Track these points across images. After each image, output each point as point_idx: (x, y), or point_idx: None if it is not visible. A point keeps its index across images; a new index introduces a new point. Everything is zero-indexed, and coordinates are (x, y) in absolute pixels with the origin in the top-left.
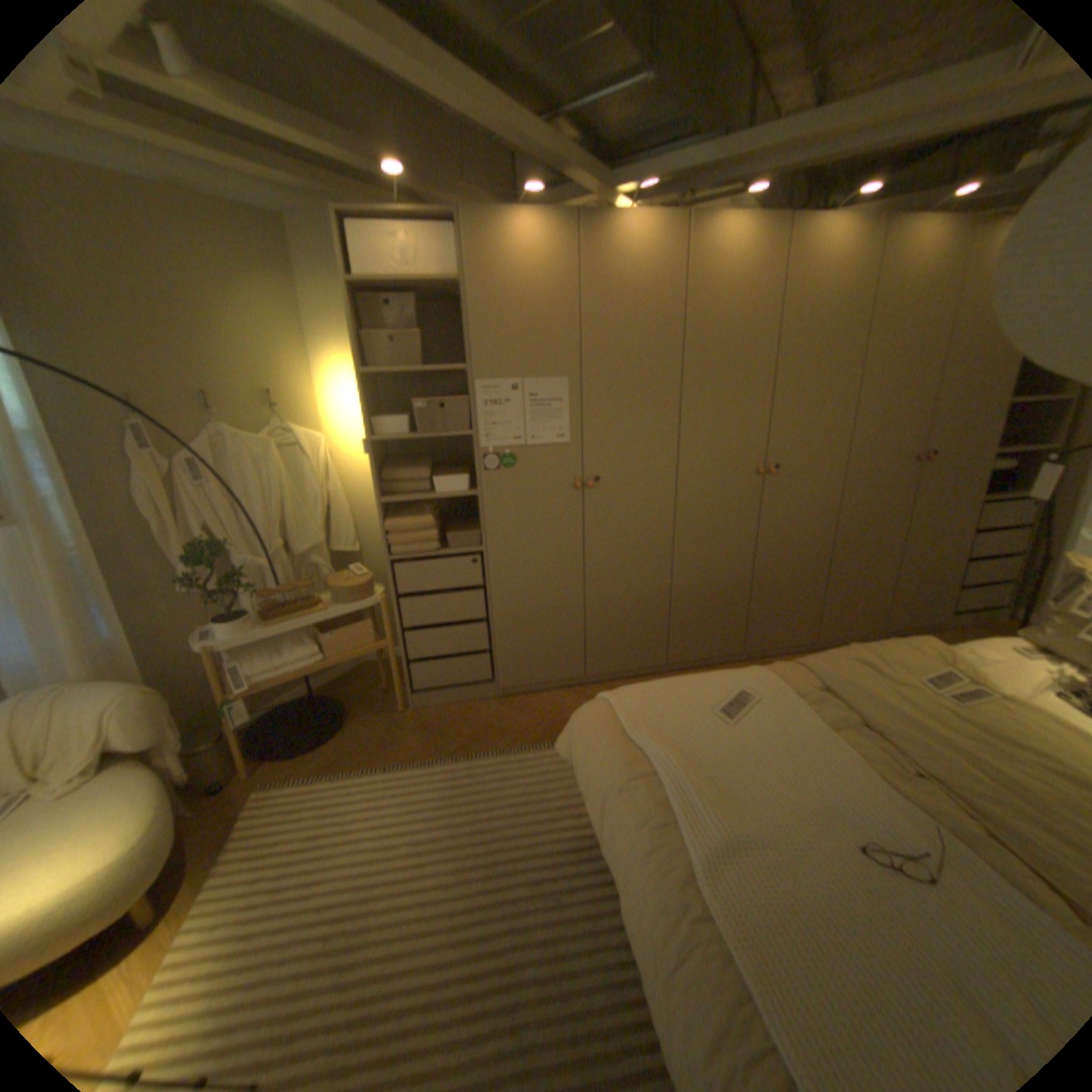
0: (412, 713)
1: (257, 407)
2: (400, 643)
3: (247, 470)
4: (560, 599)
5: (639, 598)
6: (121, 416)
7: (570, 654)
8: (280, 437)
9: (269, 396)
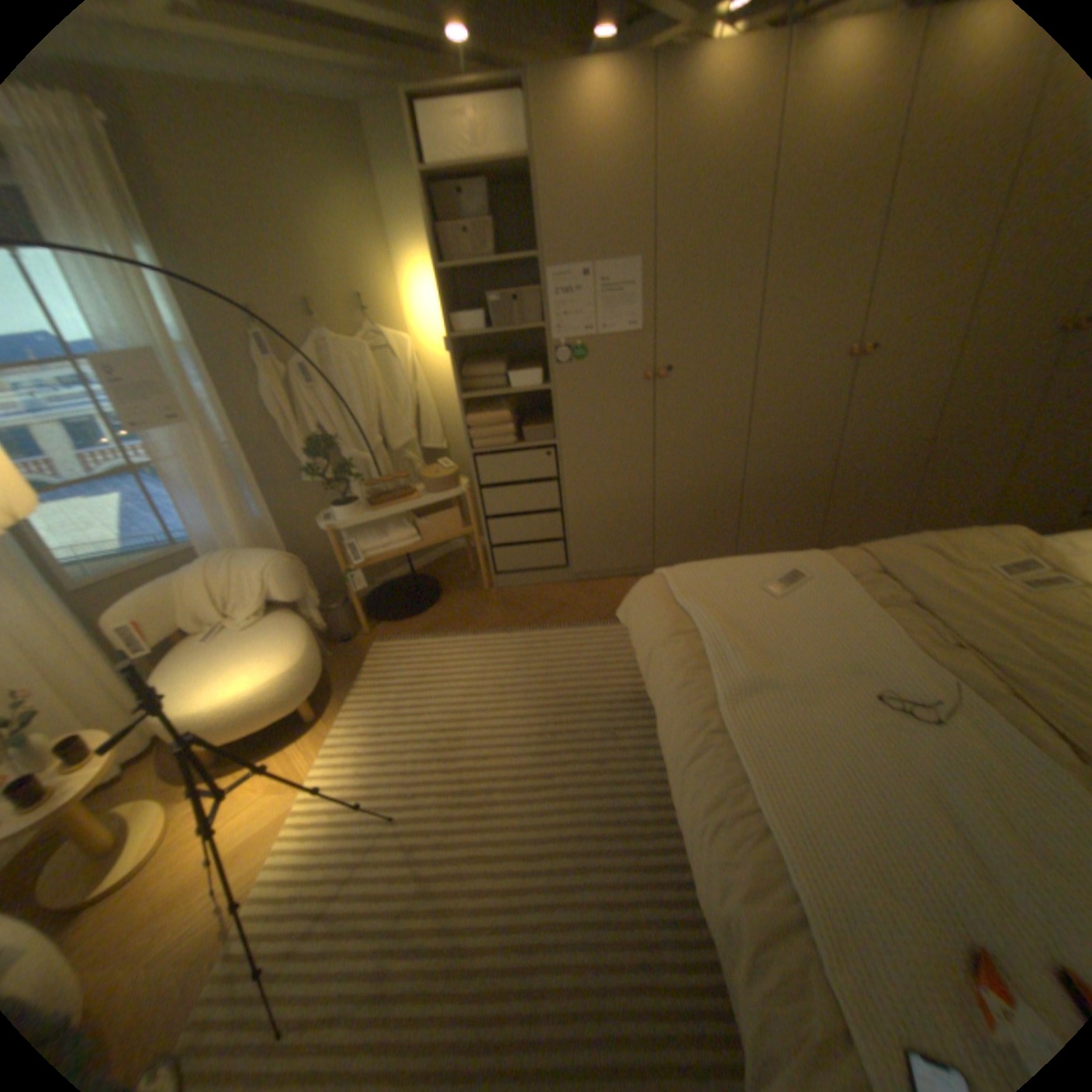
0: (495, 591)
1: (348, 311)
2: (483, 529)
3: (345, 371)
4: (629, 491)
5: (709, 491)
6: (242, 325)
7: (638, 544)
8: (370, 338)
9: (358, 299)
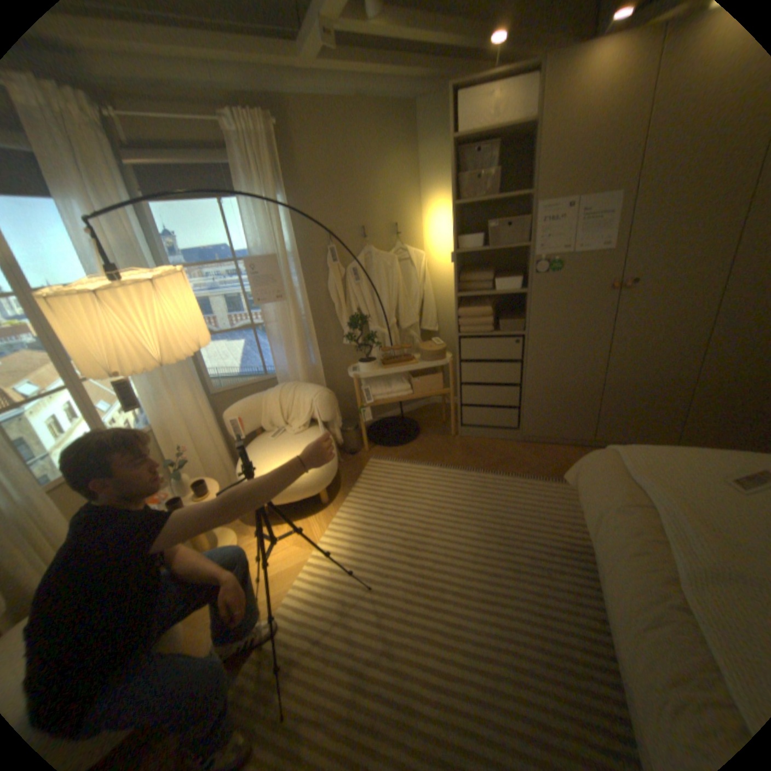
0: (460, 438)
1: (389, 235)
2: (458, 391)
3: (381, 274)
4: (583, 377)
5: (660, 386)
6: (326, 243)
7: (585, 421)
8: (400, 253)
9: (396, 227)
